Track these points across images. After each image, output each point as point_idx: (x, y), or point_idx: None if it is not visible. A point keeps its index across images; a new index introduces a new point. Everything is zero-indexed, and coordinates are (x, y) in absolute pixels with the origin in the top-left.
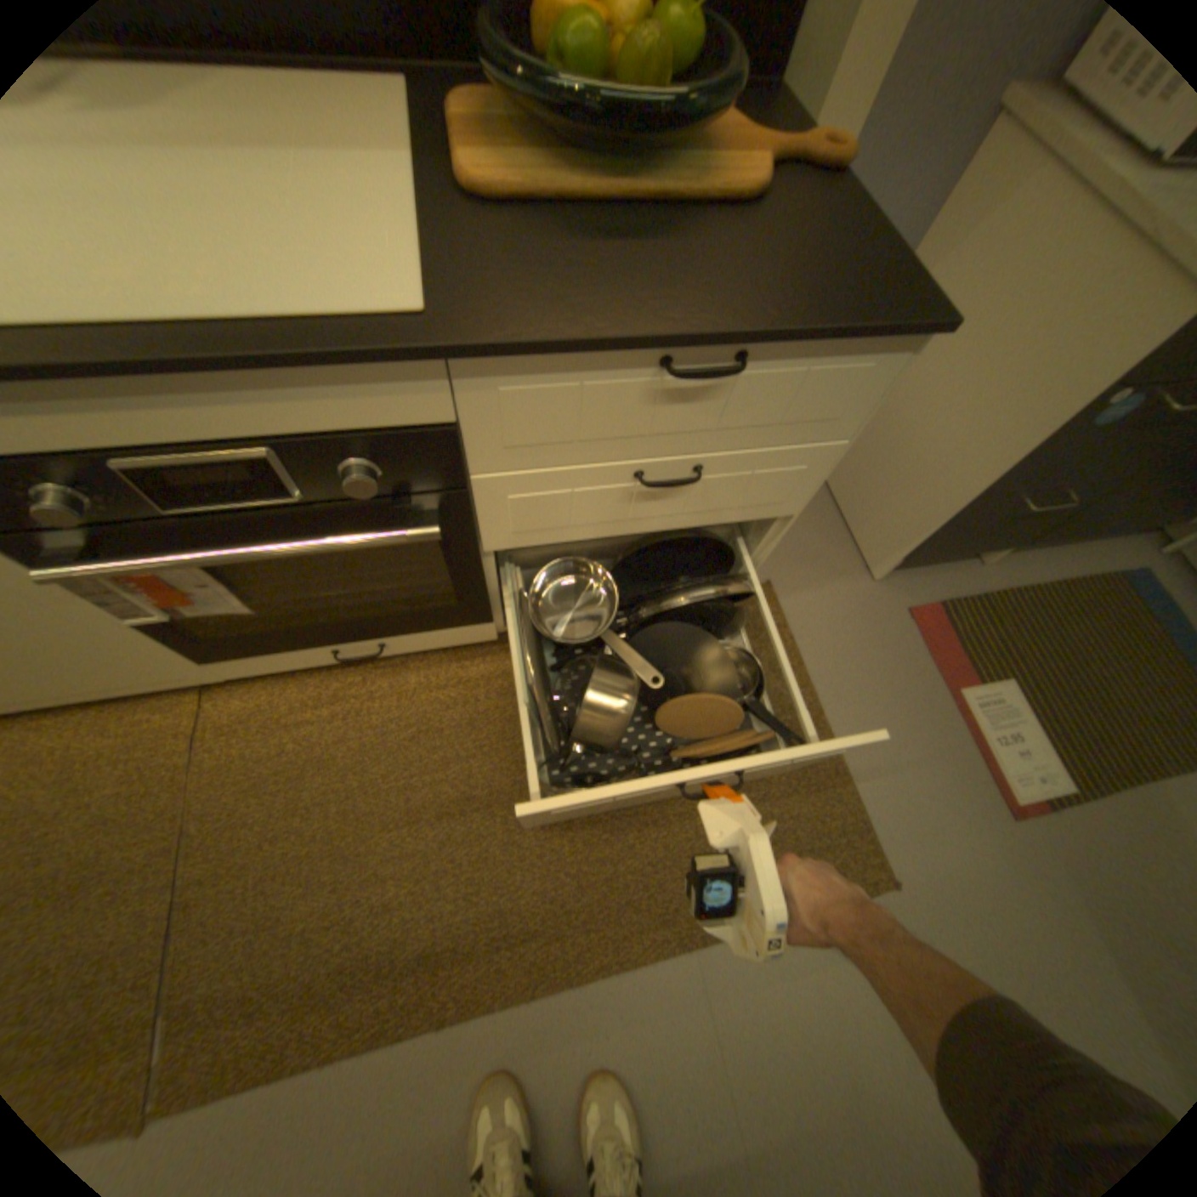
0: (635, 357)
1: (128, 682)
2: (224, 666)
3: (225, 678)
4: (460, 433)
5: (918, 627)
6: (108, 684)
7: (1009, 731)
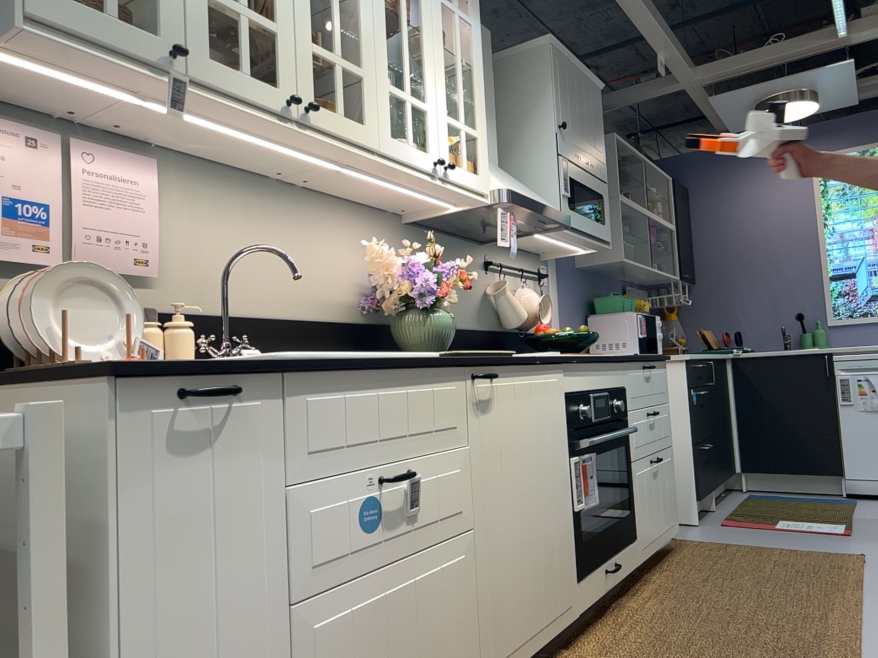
0: (642, 366)
1: (560, 605)
2: (582, 587)
3: (578, 616)
4: (626, 391)
5: (734, 525)
6: (555, 608)
7: (804, 525)
